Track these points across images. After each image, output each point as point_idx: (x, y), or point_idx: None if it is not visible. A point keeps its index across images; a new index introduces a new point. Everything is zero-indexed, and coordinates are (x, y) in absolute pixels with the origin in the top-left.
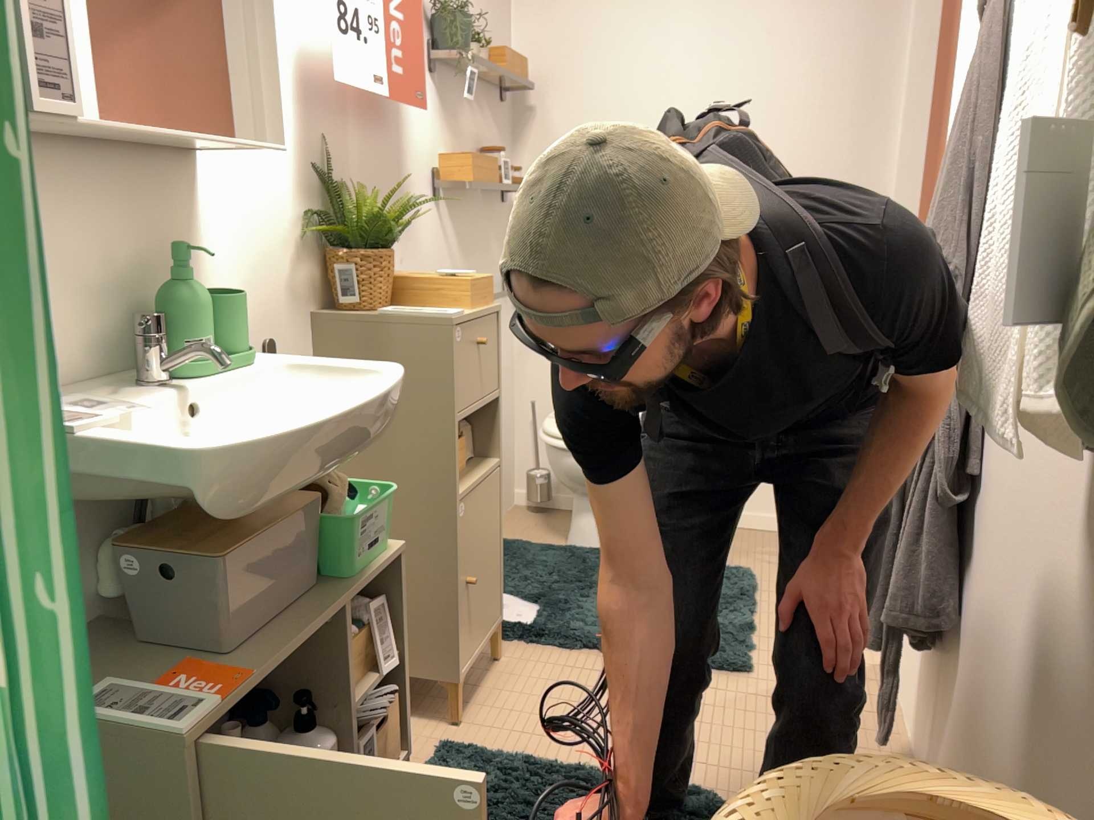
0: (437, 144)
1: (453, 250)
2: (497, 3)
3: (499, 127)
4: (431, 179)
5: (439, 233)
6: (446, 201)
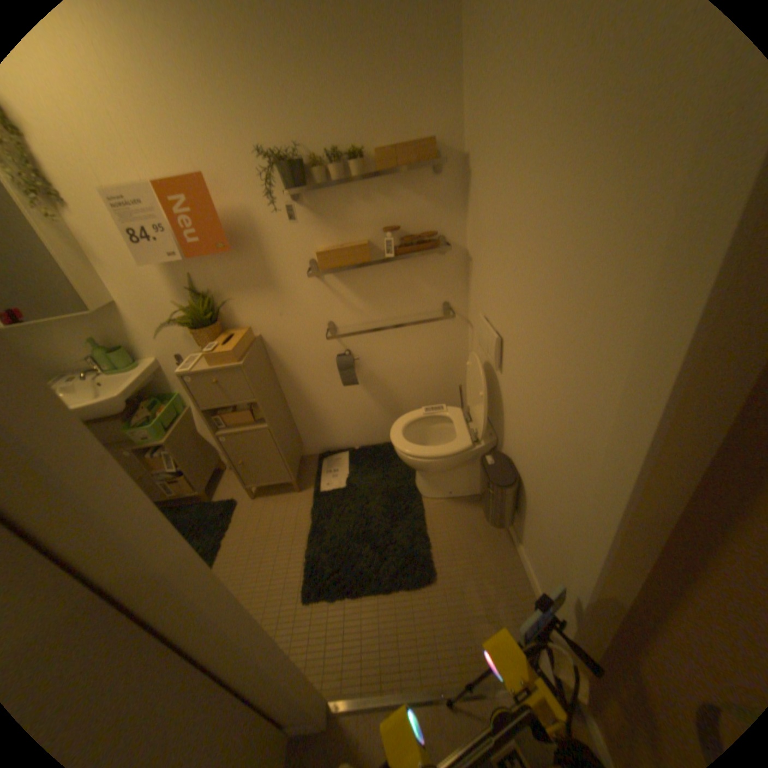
0: (311, 243)
1: (347, 300)
2: (420, 77)
3: (428, 195)
4: (306, 266)
5: (324, 294)
6: (331, 274)
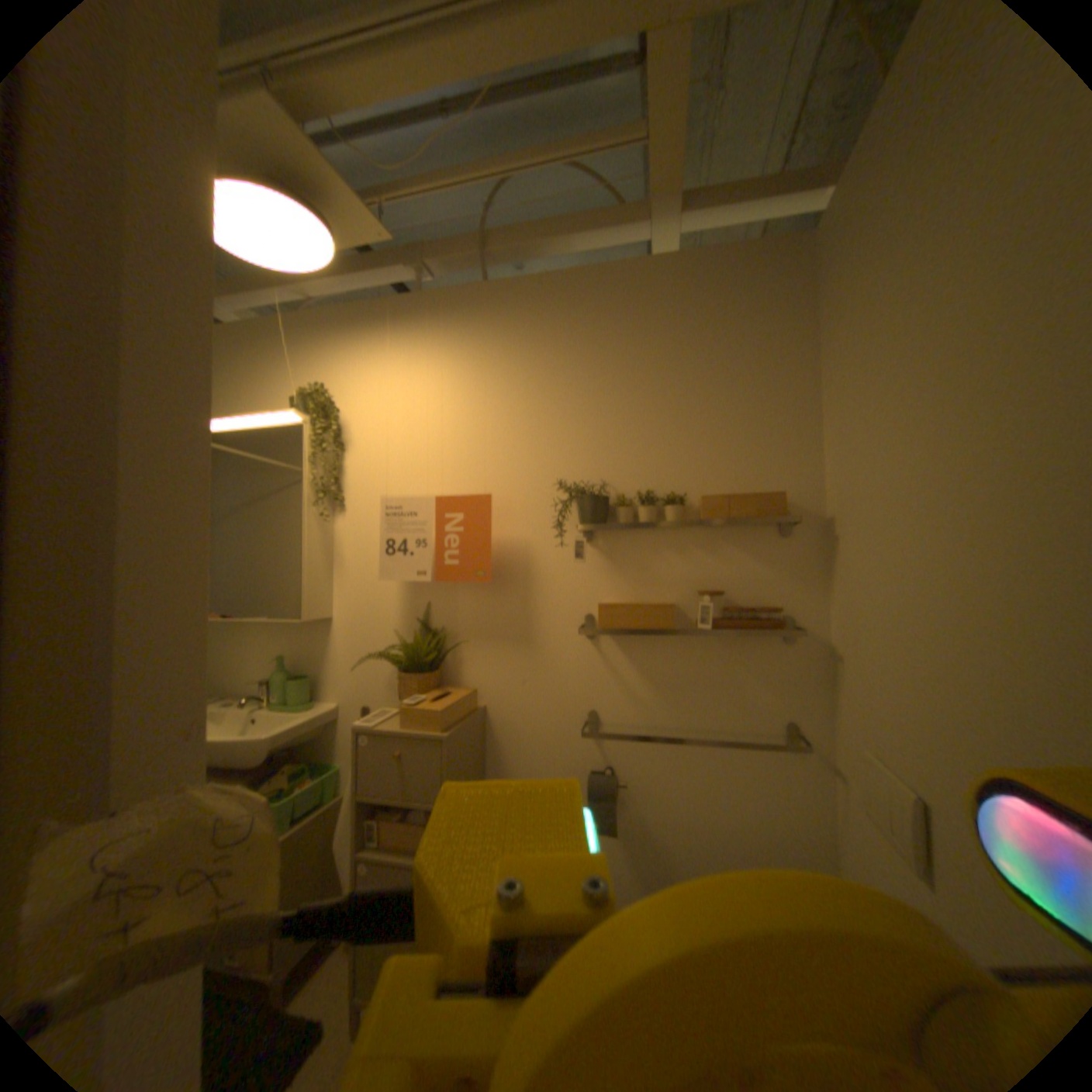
0: (594, 590)
1: (627, 680)
2: (769, 434)
3: (772, 558)
4: (579, 619)
5: (595, 664)
6: (612, 637)
